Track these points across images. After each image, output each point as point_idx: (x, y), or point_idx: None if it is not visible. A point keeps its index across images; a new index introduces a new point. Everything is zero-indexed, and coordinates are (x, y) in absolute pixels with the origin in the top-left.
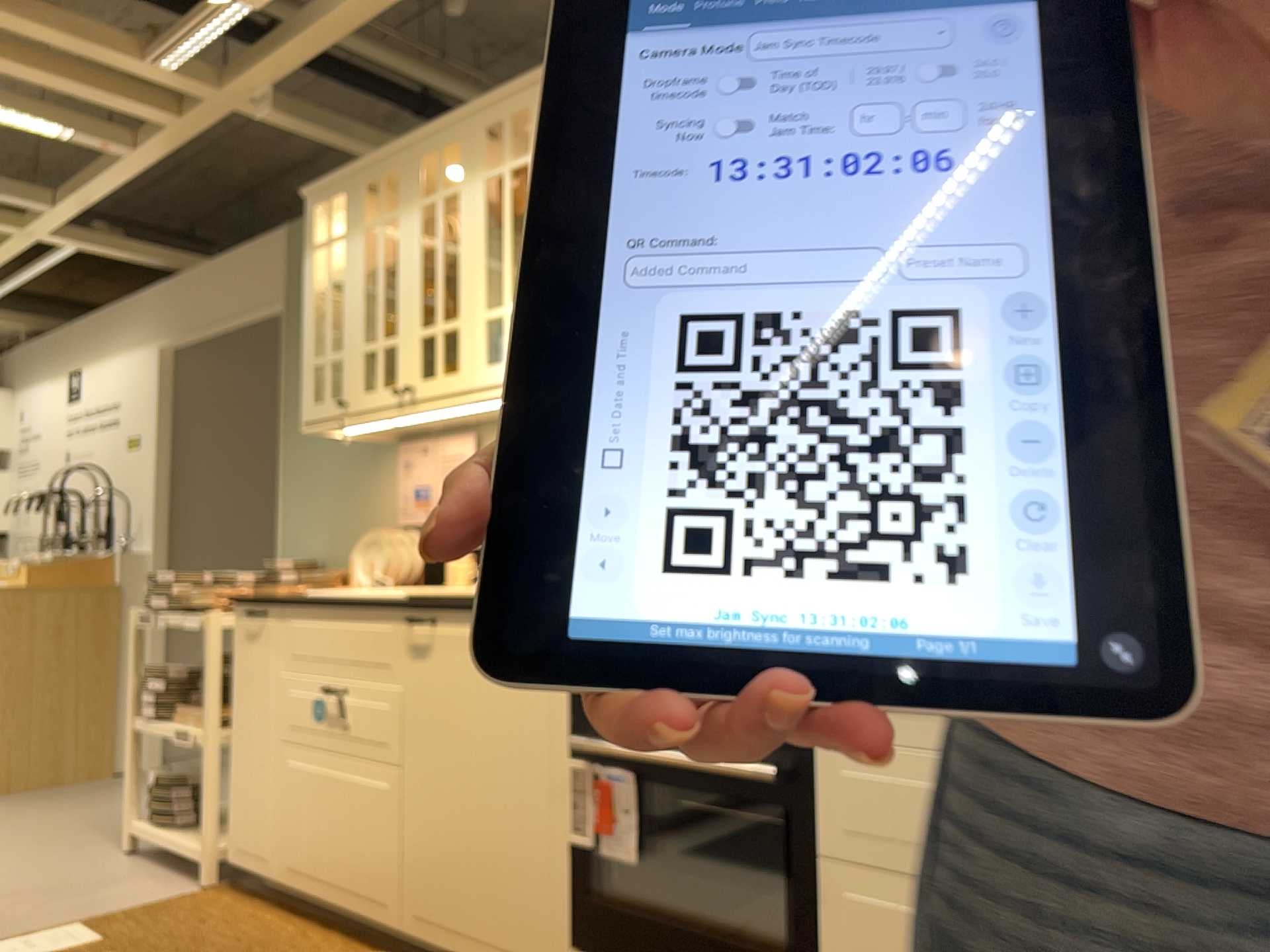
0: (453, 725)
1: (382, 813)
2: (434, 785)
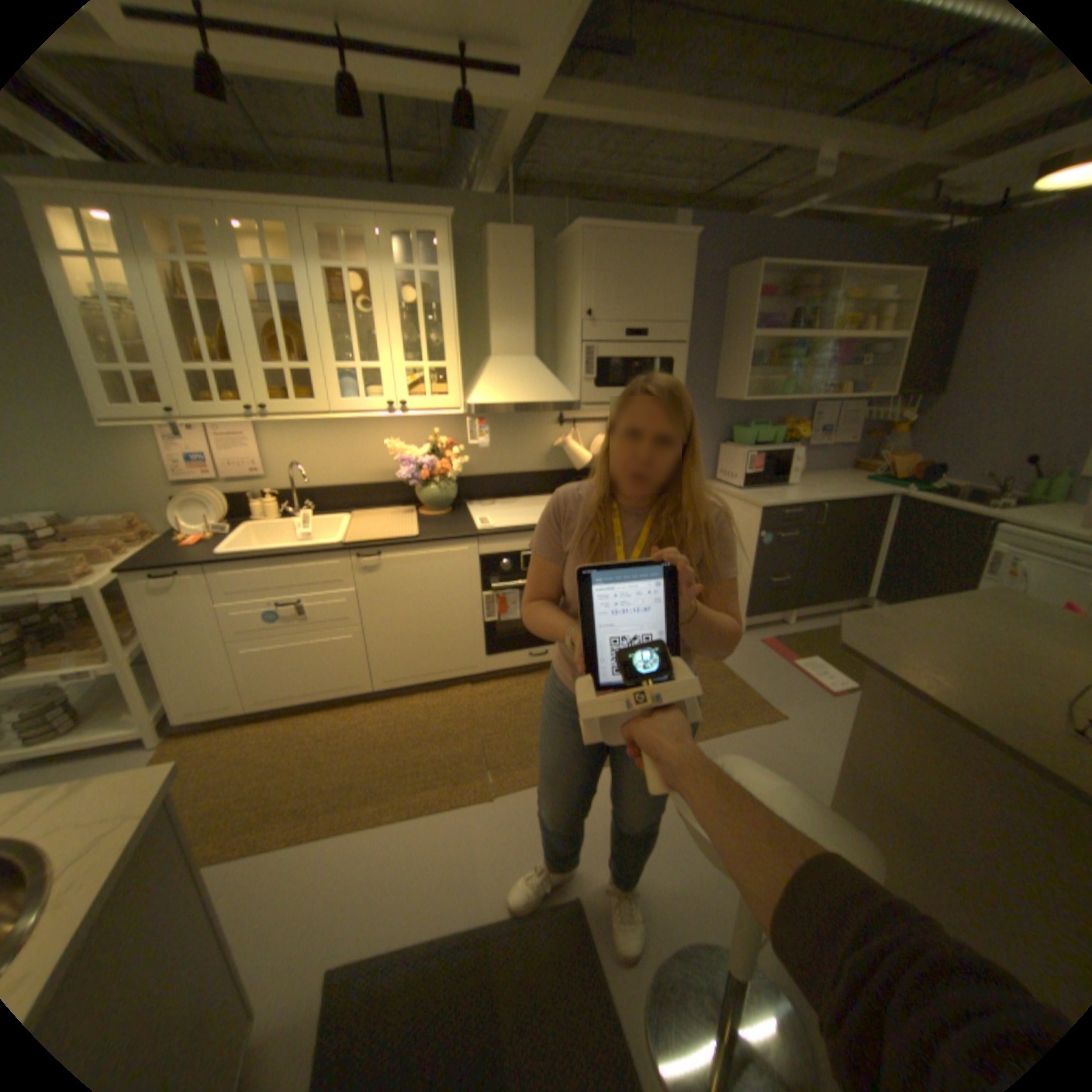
0: (403, 597)
1: (351, 649)
2: (392, 626)
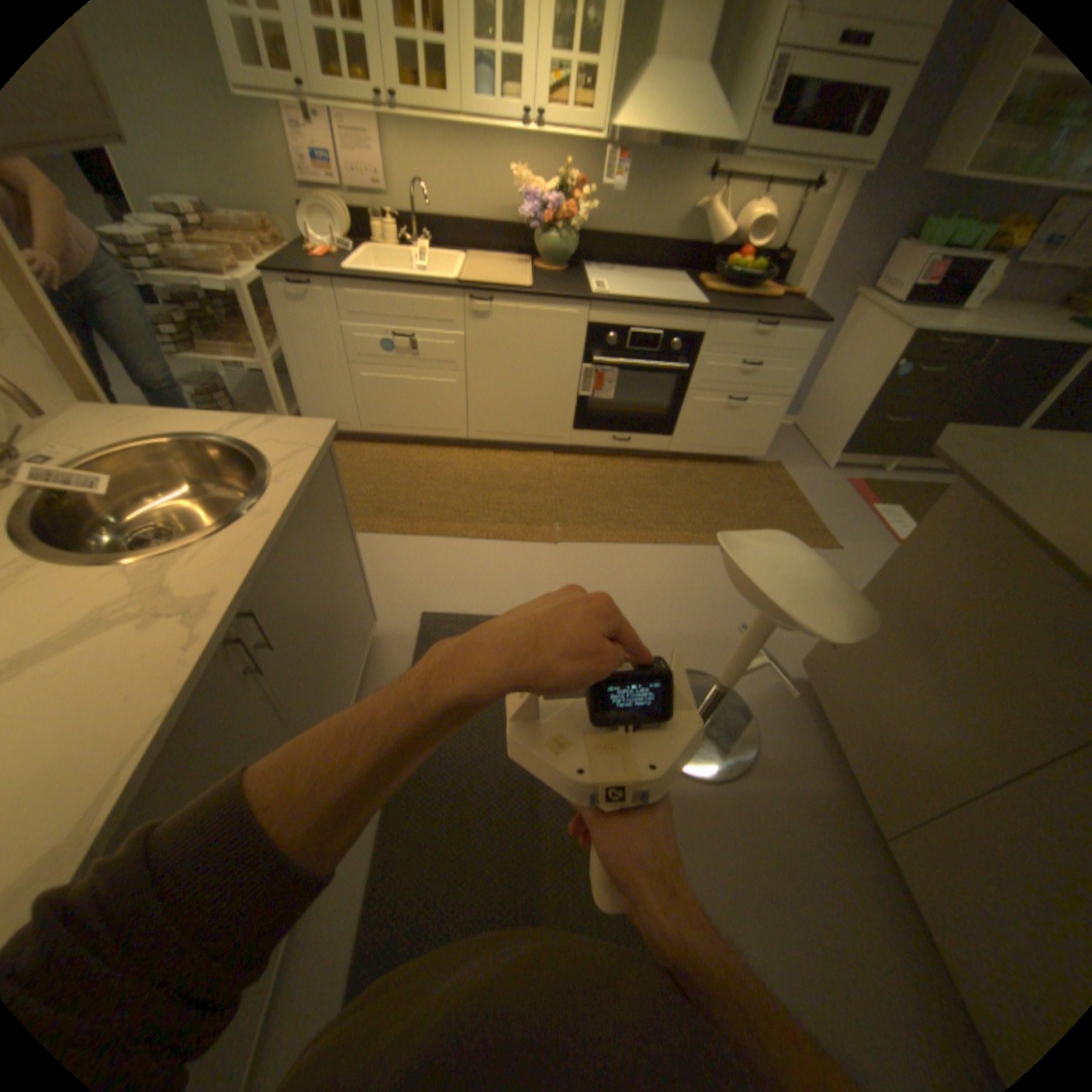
0: (508, 352)
1: (454, 395)
2: (493, 380)
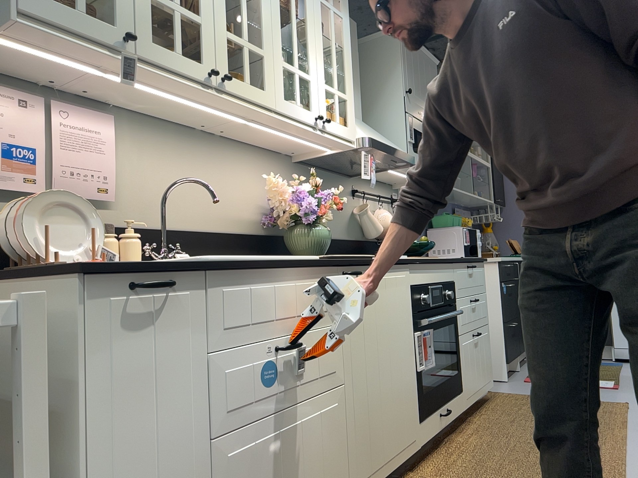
0: (372, 337)
1: (335, 428)
2: (365, 382)
